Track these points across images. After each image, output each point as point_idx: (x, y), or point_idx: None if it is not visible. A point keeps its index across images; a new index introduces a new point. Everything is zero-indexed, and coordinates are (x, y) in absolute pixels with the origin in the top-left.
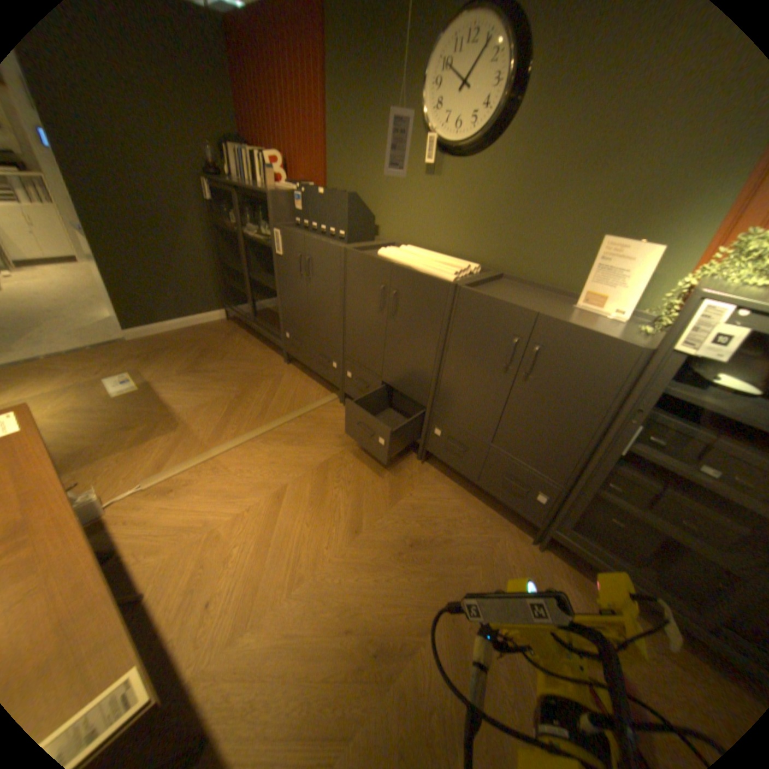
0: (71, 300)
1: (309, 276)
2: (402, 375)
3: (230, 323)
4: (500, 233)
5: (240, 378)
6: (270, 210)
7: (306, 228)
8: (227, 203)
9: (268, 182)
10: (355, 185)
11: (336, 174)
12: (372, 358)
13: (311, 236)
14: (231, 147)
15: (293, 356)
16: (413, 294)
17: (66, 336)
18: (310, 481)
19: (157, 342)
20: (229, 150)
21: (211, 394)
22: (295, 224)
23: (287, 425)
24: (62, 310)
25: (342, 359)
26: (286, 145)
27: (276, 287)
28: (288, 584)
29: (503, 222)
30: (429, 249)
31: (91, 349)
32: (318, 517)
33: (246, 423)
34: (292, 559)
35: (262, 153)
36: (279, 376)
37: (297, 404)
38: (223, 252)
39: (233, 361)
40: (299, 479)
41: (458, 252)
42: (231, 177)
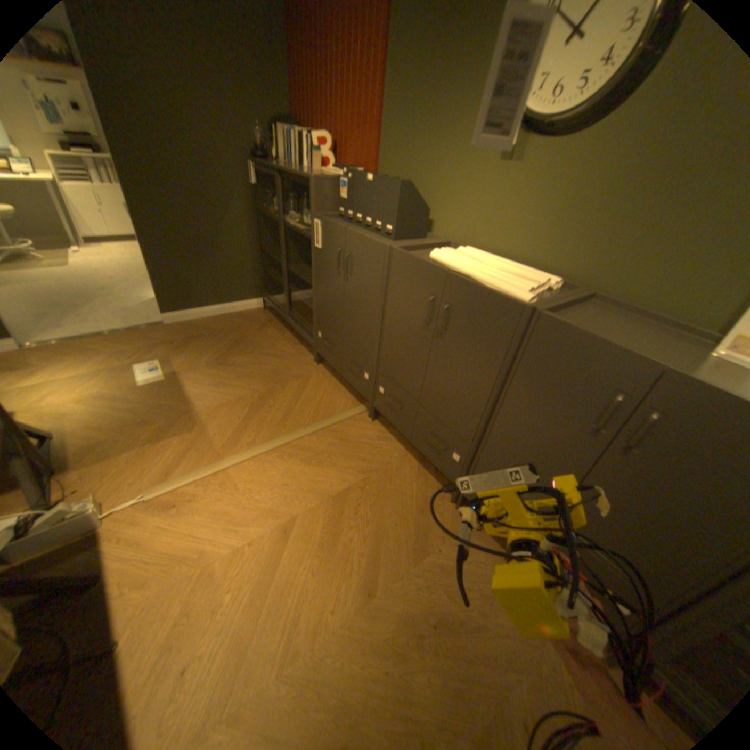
0: (123, 279)
1: (347, 275)
2: (443, 404)
3: (266, 313)
4: (598, 238)
5: (267, 376)
6: (312, 198)
7: (349, 219)
8: (273, 189)
9: (314, 166)
10: (409, 171)
11: (390, 159)
12: (409, 377)
13: (352, 230)
14: (280, 128)
15: (323, 357)
16: (470, 312)
17: (111, 315)
18: (323, 515)
19: (192, 328)
20: (278, 132)
21: (234, 393)
22: (338, 215)
23: (307, 438)
24: (113, 289)
25: (375, 371)
26: (337, 126)
27: (312, 282)
28: (280, 659)
29: (604, 225)
30: (493, 252)
31: (130, 331)
32: (327, 567)
33: (264, 431)
34: (289, 623)
35: (311, 134)
36: (307, 377)
37: (322, 414)
38: (264, 240)
39: (262, 356)
40: (311, 510)
41: (531, 259)
42: (278, 161)
